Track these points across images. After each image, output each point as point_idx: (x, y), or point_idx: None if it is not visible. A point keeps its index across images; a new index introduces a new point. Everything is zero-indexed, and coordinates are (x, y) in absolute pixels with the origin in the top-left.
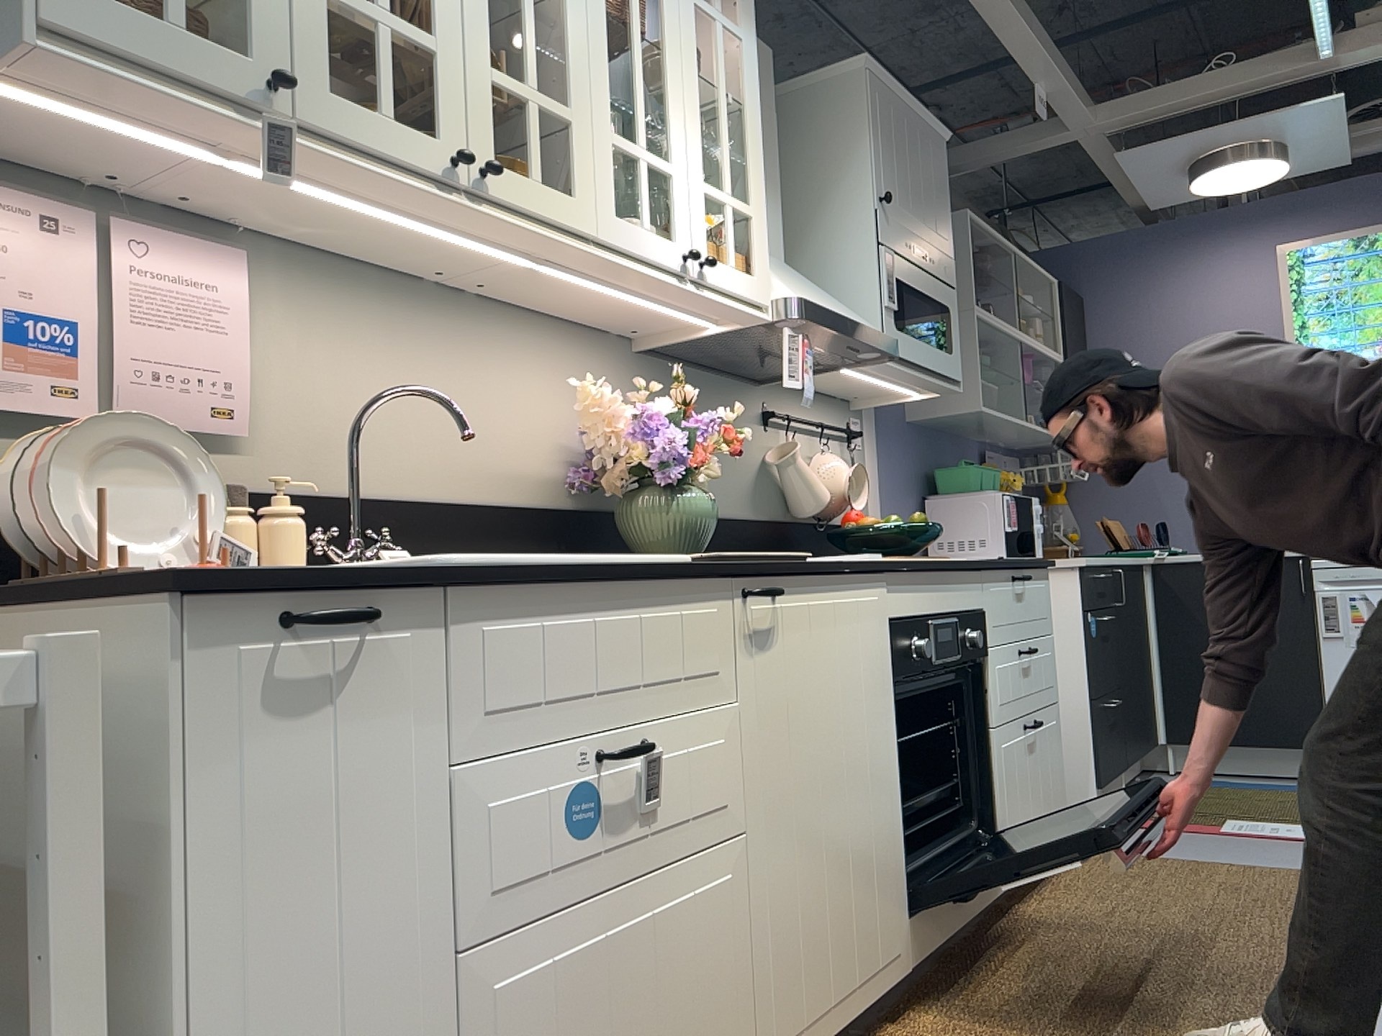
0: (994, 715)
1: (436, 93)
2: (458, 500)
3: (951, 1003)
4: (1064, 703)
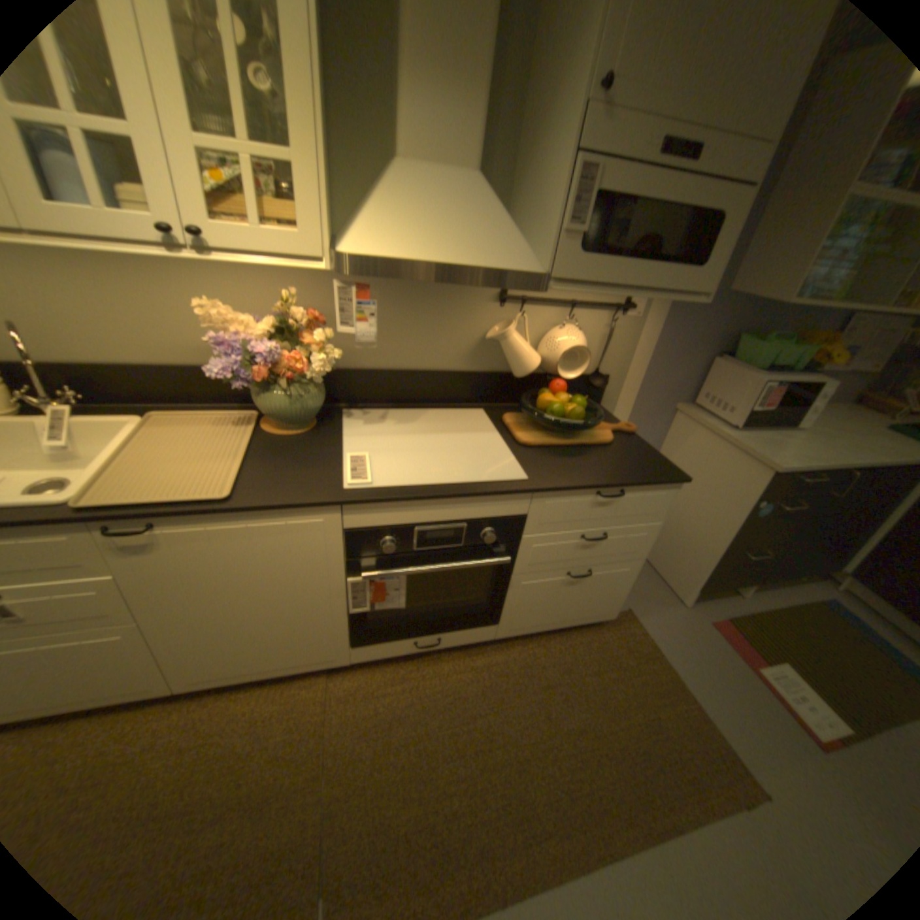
0: (514, 570)
1: None
2: (159, 363)
3: (371, 685)
4: (710, 540)
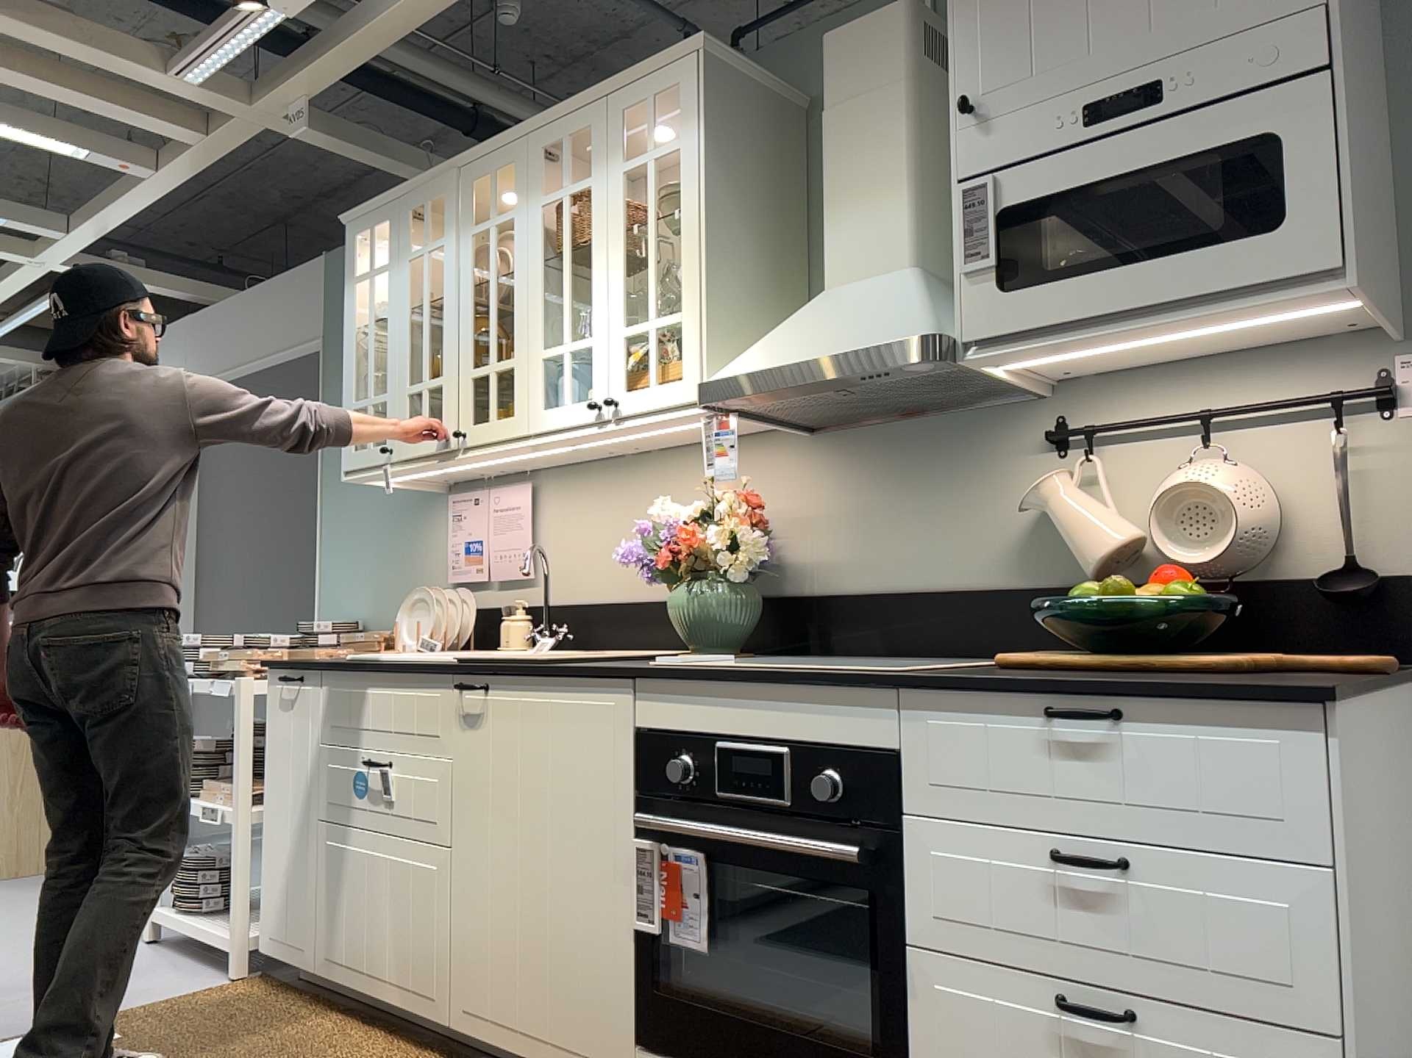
0: (908, 927)
1: (447, 405)
2: (638, 599)
3: None
4: None
